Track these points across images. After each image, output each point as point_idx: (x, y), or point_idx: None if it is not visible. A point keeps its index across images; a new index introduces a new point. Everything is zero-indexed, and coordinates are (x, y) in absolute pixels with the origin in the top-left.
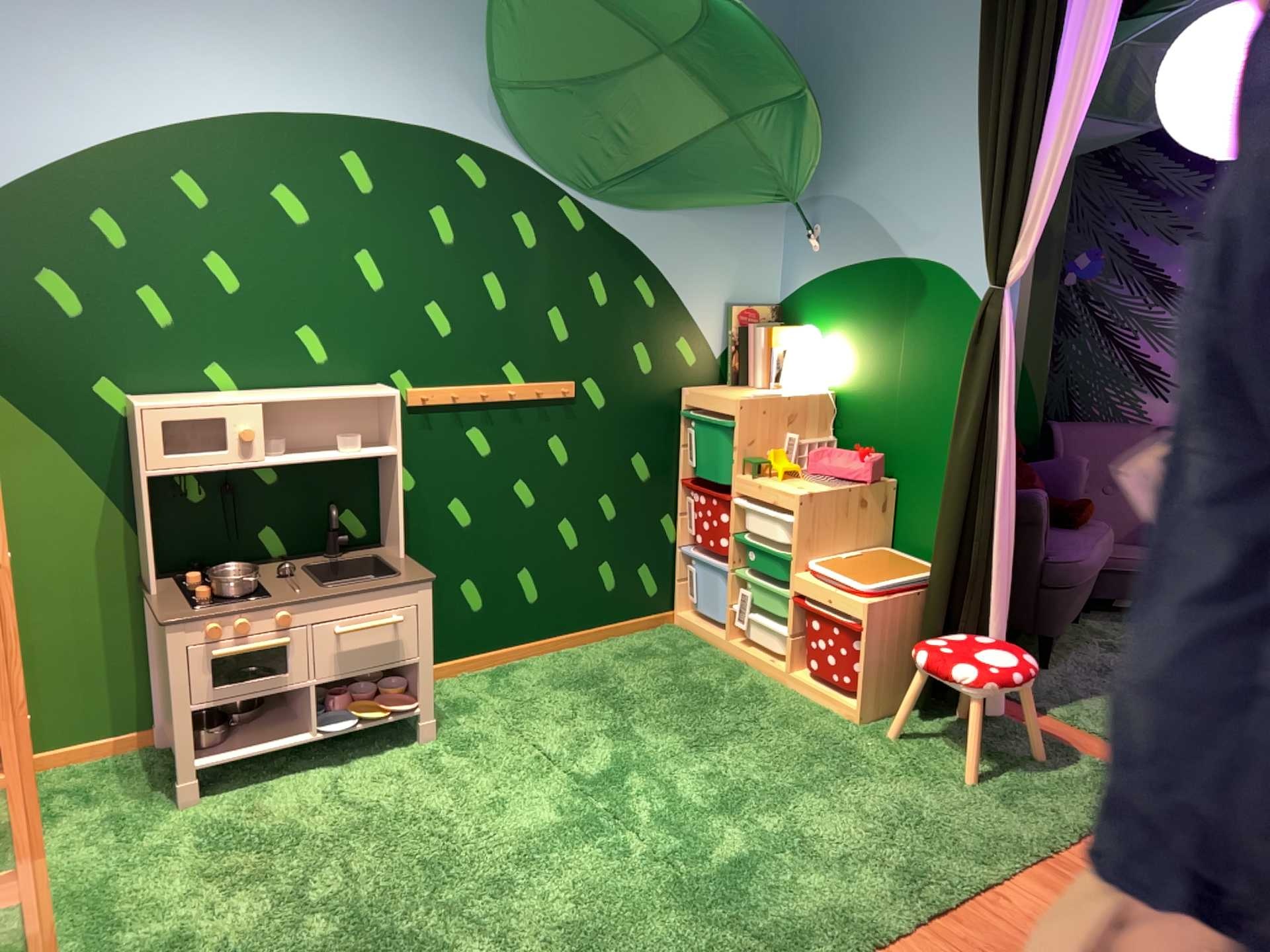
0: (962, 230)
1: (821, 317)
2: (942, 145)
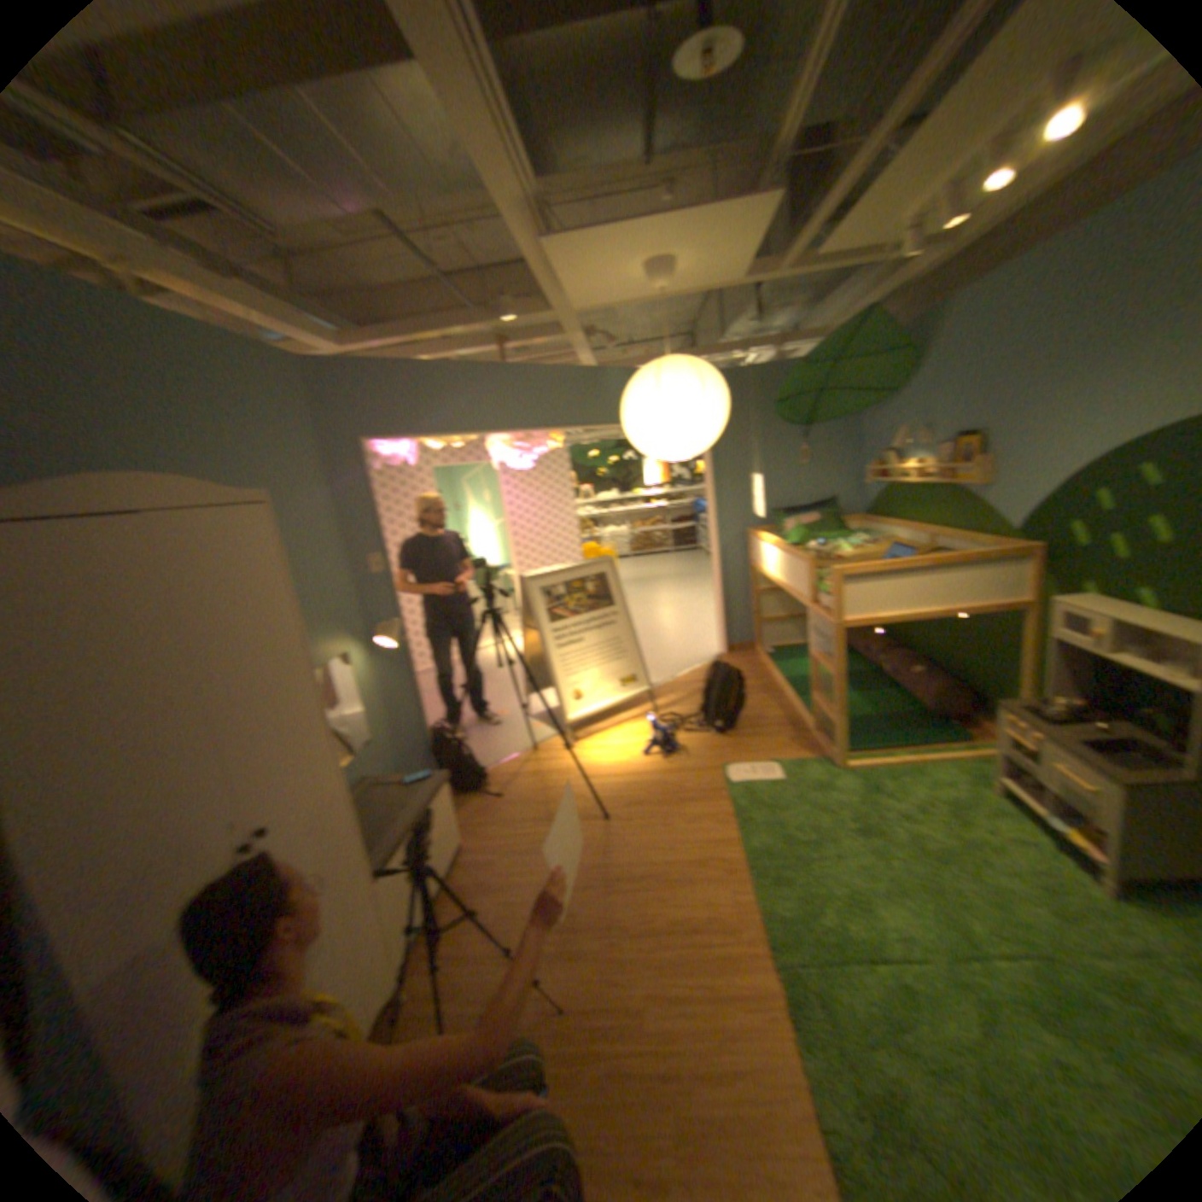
0: None
1: None
2: None
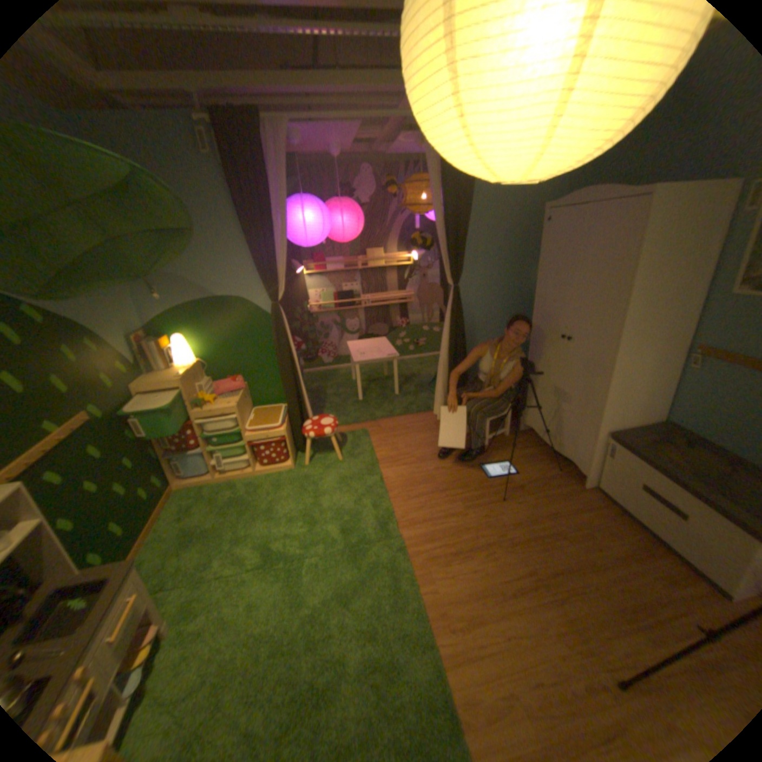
0: (241, 283)
1: (174, 330)
2: (218, 248)
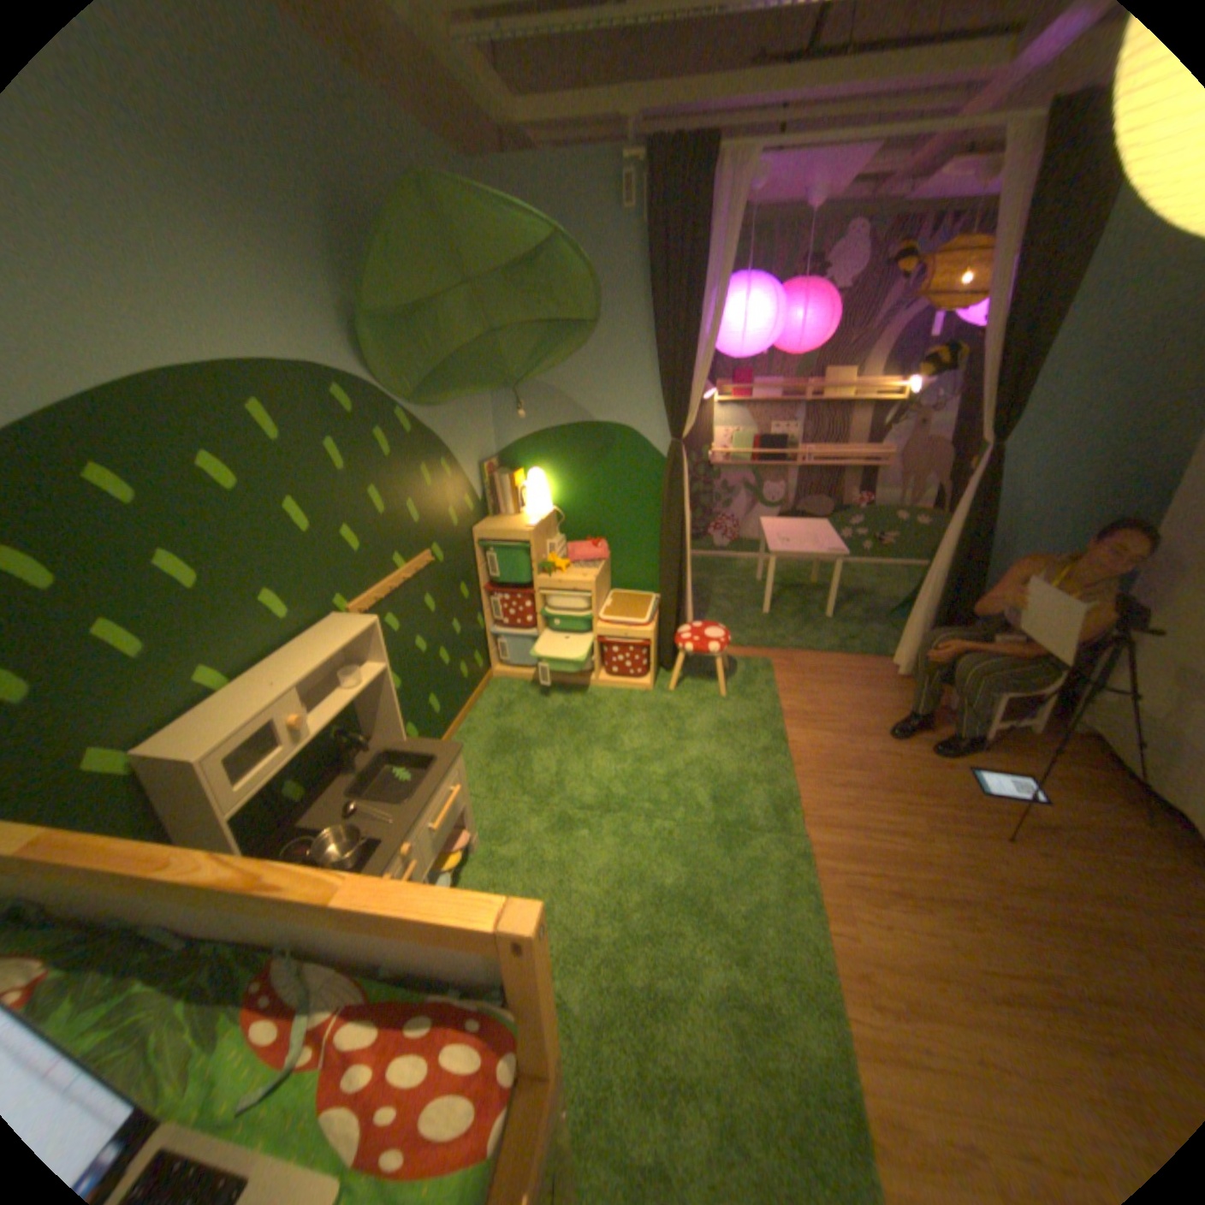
0: (635, 406)
1: (534, 463)
2: (614, 352)
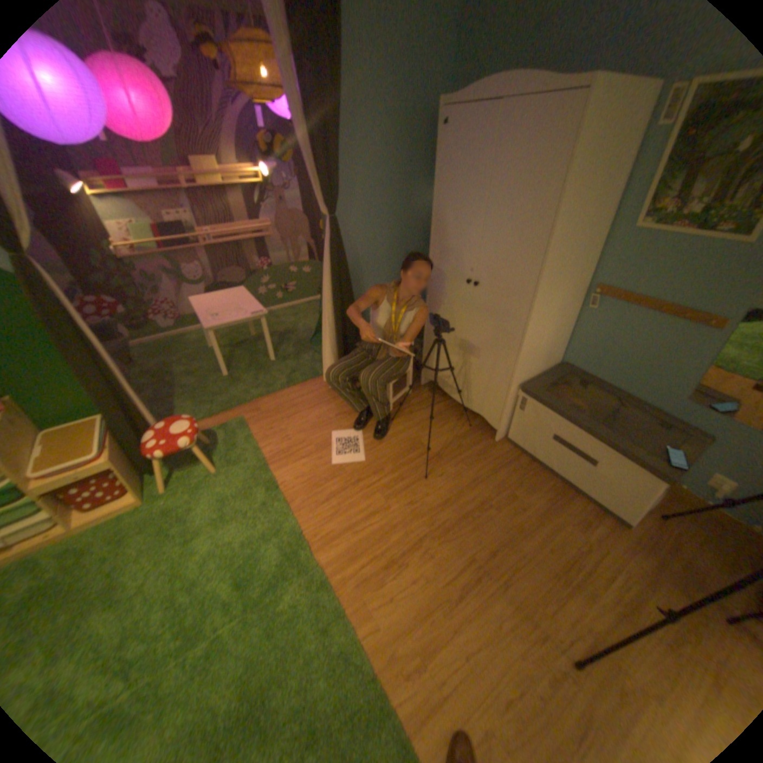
0: None
1: None
2: None
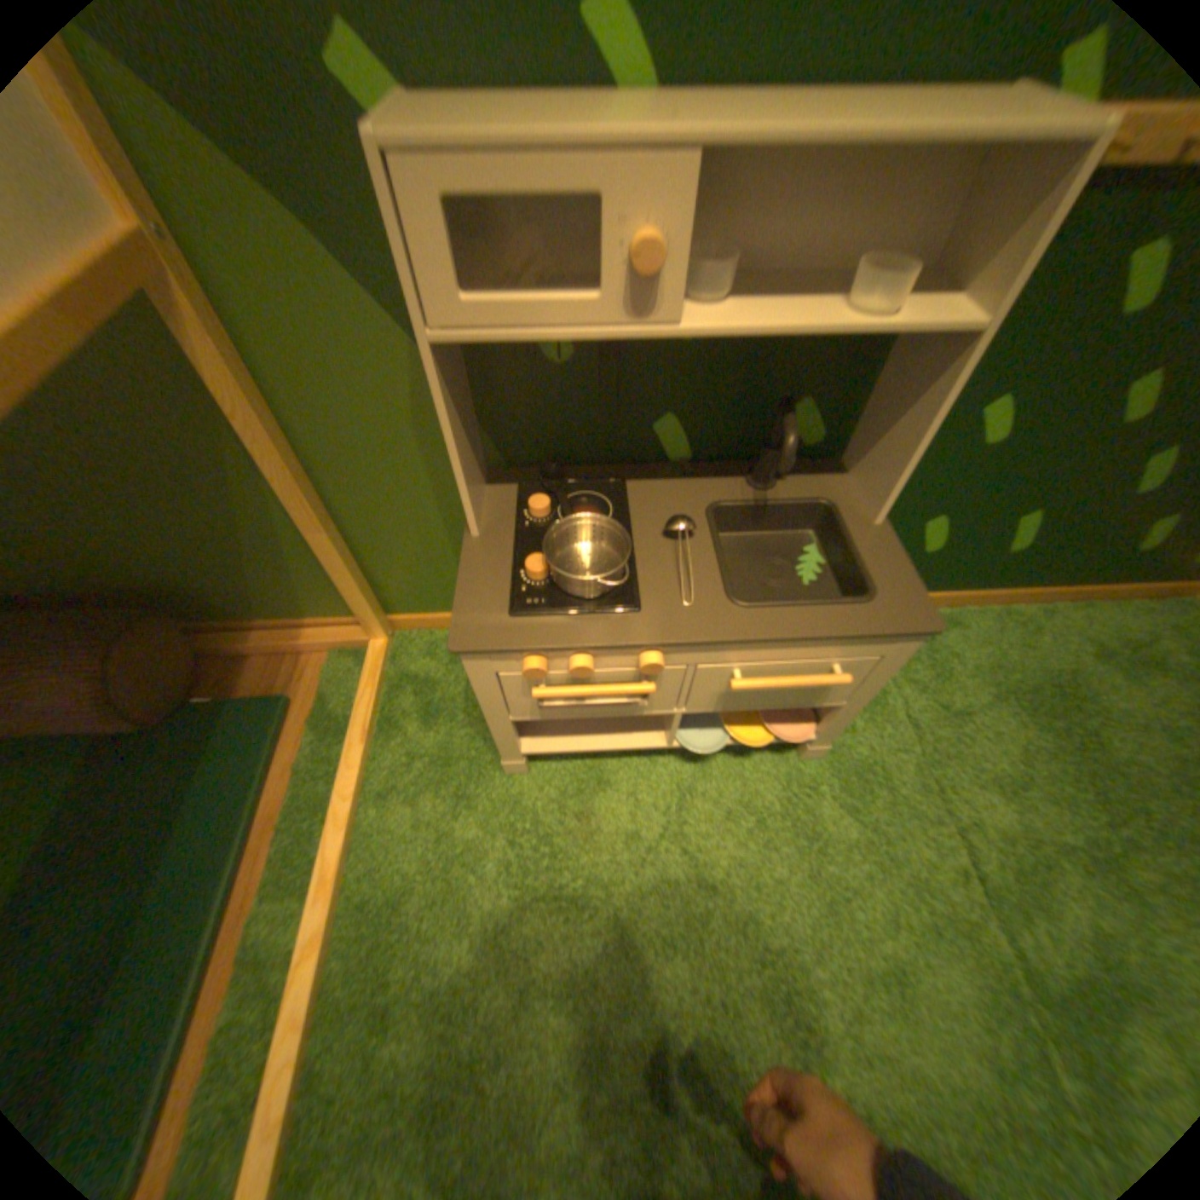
0: None
1: None
2: None
